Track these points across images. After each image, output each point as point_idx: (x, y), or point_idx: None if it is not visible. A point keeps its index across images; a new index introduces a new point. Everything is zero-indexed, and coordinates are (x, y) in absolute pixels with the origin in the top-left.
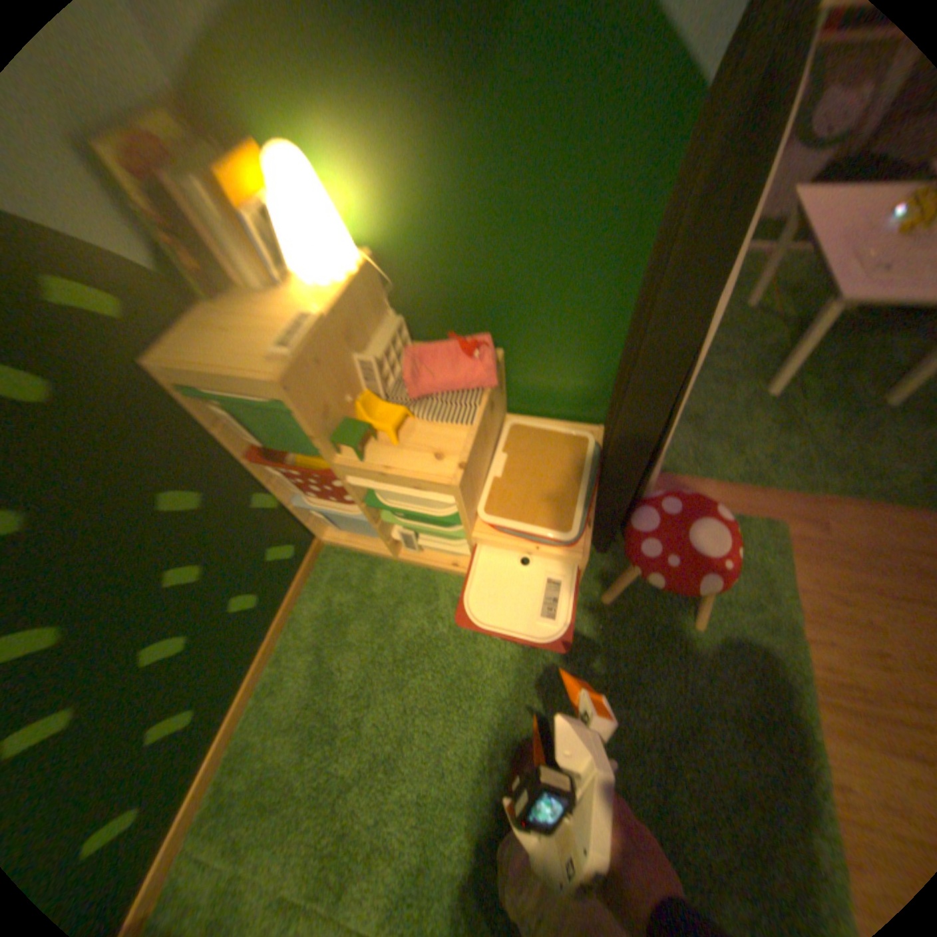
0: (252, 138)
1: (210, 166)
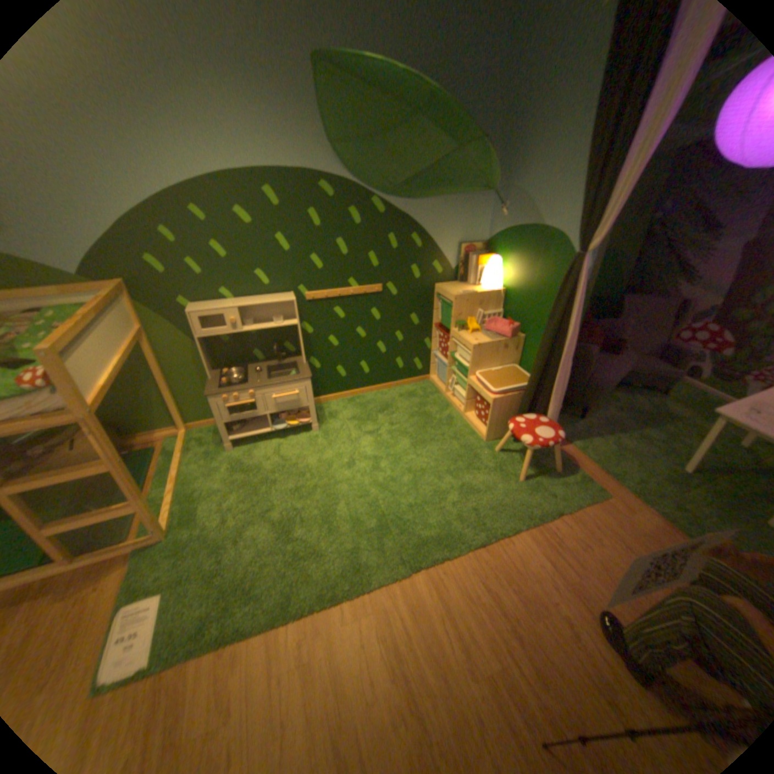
0: (494, 254)
1: (479, 255)
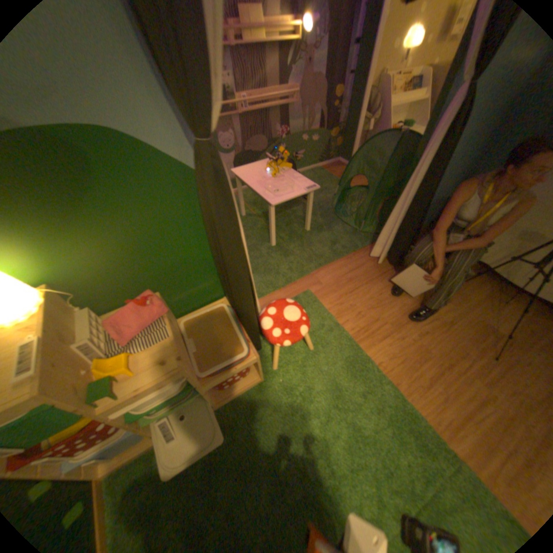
0: None
1: None
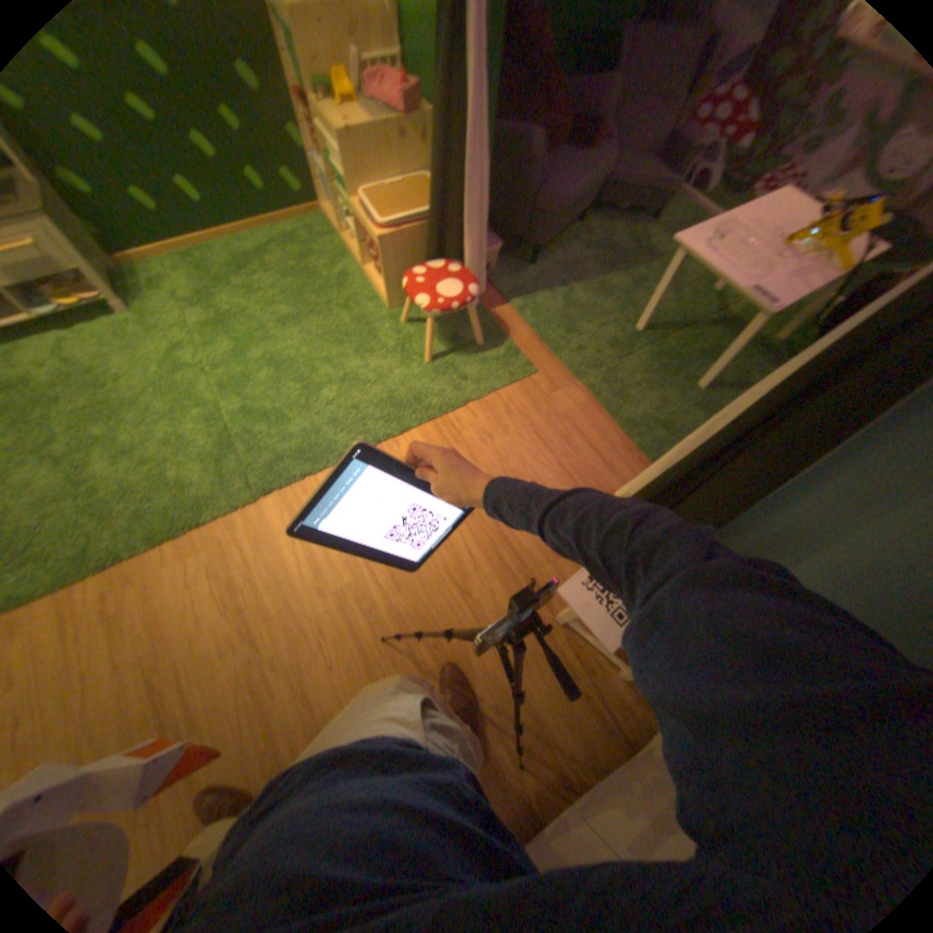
0: None
1: None
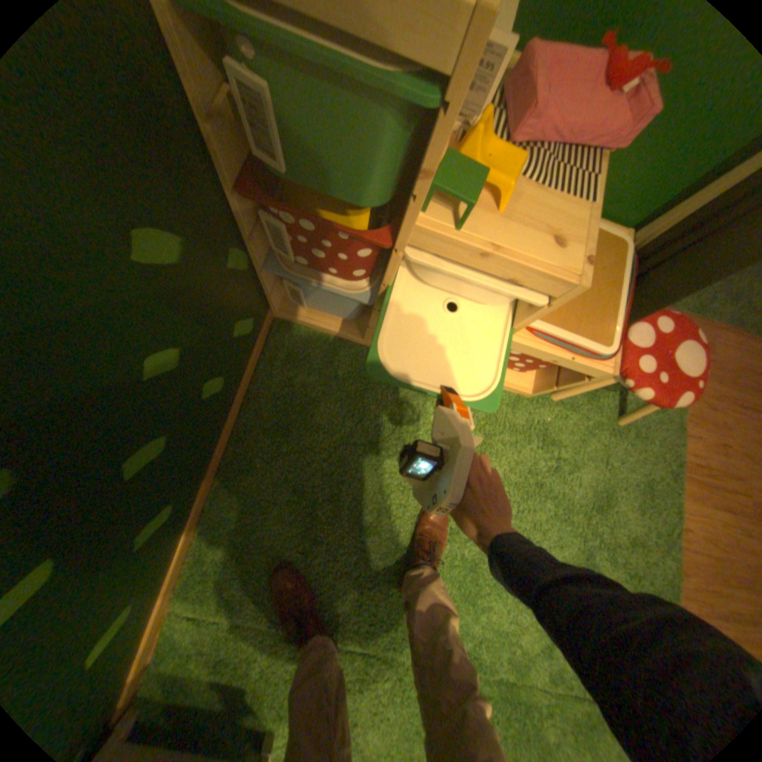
0: None
1: None
